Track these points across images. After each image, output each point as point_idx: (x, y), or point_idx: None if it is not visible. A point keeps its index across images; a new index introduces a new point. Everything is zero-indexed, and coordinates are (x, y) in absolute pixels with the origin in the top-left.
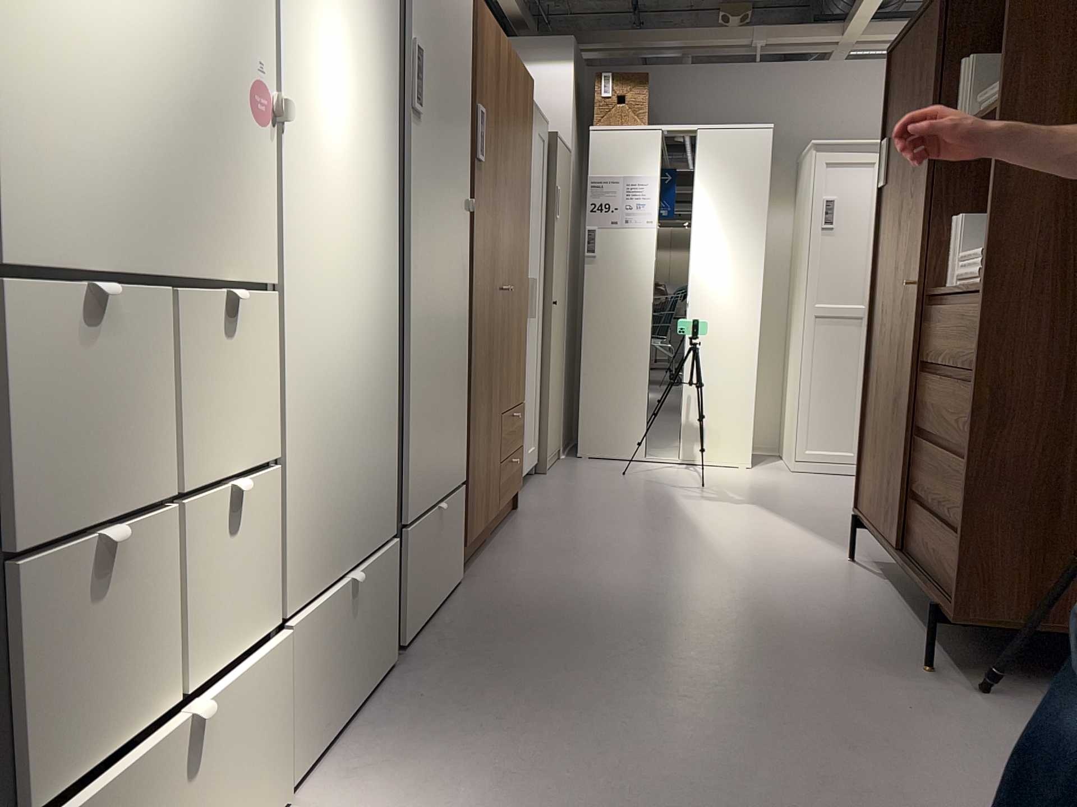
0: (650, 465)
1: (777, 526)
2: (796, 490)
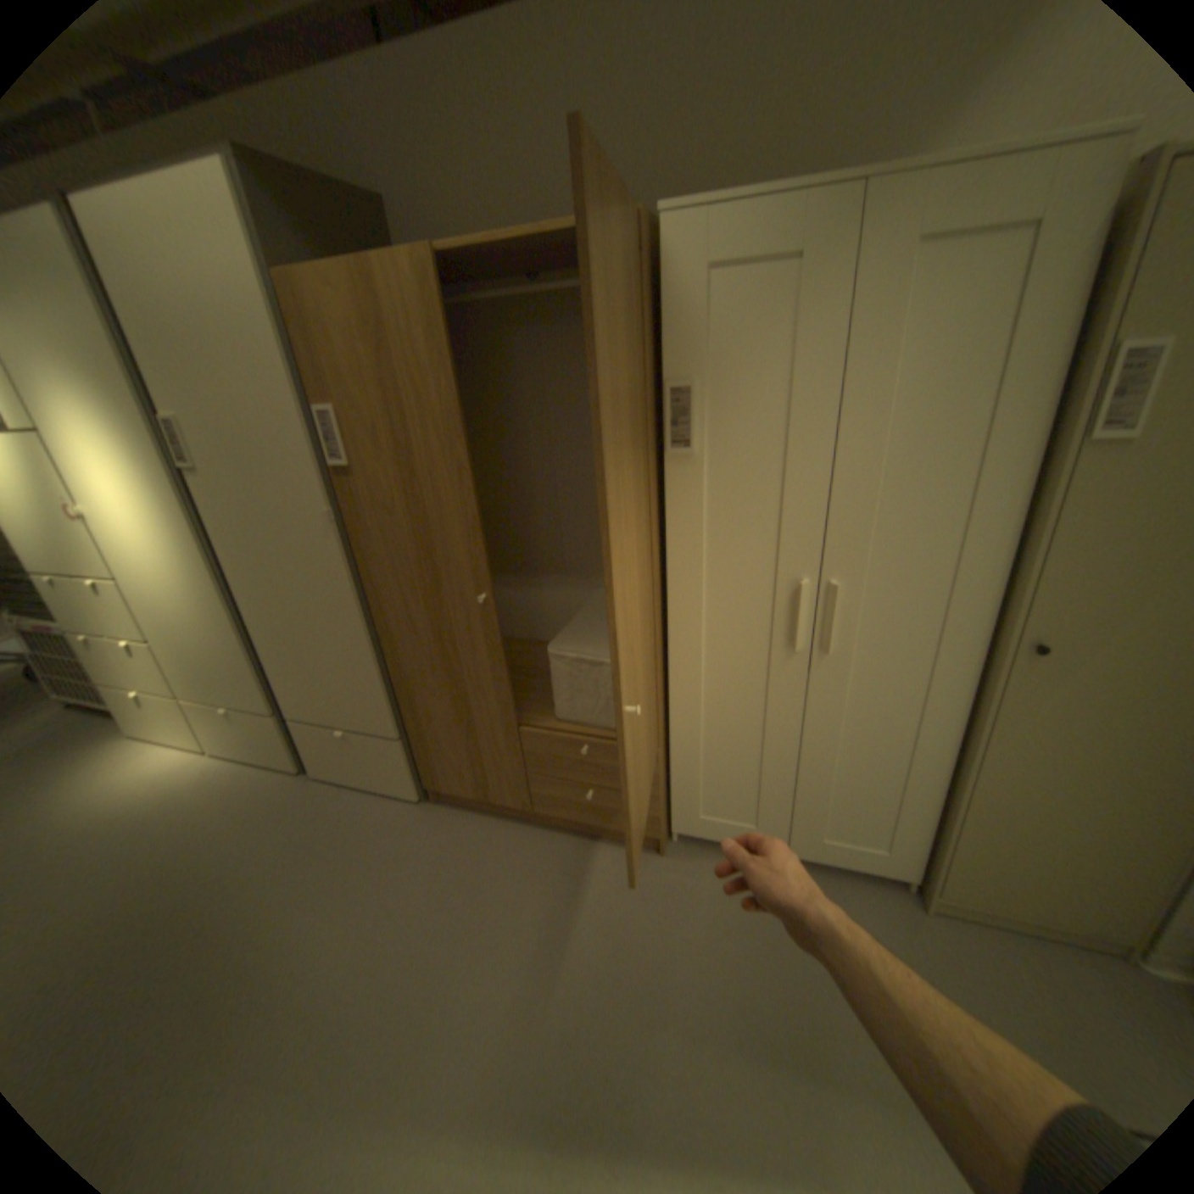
0: None
1: None
2: None
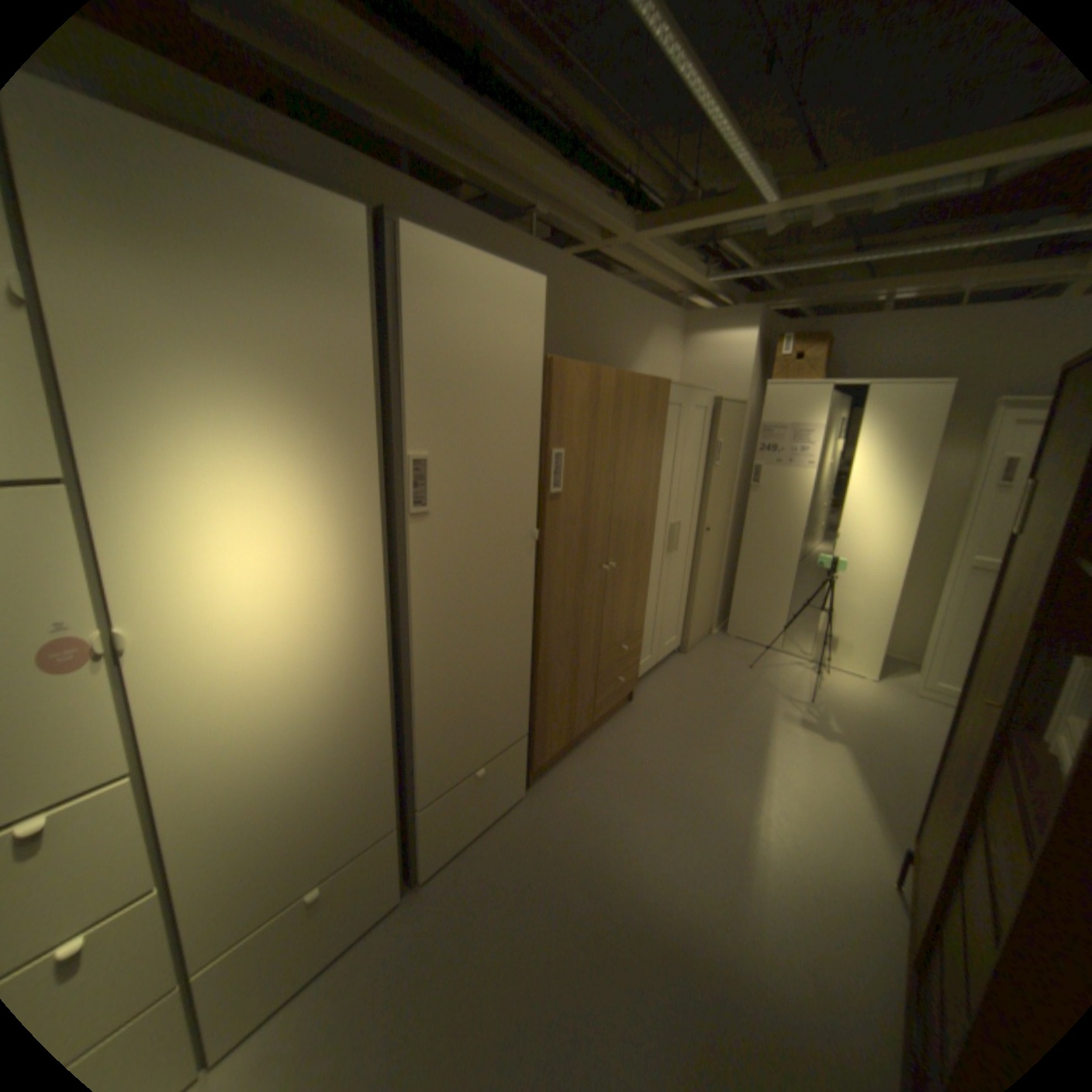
0: (782, 658)
1: (849, 792)
2: (906, 732)
